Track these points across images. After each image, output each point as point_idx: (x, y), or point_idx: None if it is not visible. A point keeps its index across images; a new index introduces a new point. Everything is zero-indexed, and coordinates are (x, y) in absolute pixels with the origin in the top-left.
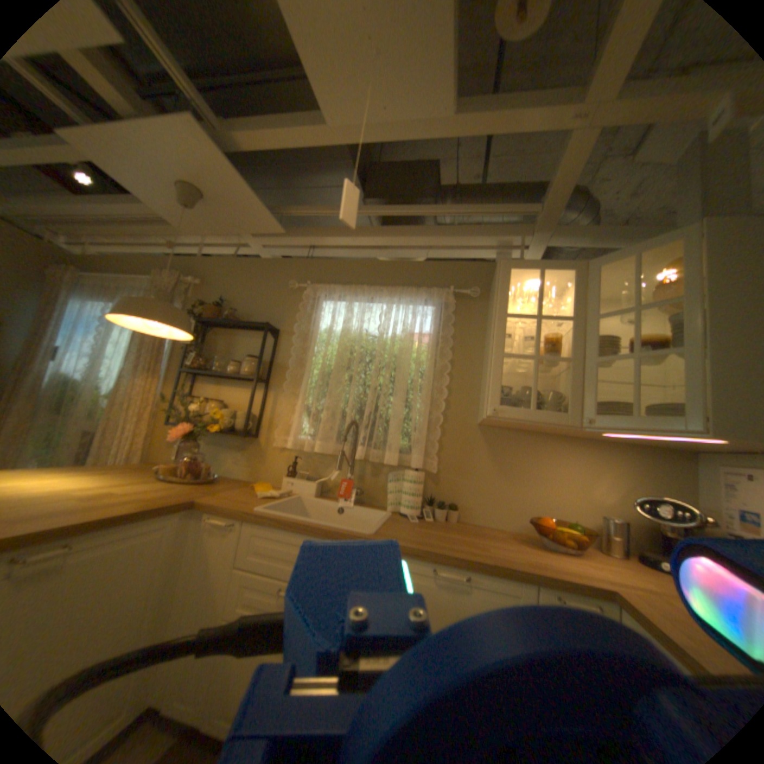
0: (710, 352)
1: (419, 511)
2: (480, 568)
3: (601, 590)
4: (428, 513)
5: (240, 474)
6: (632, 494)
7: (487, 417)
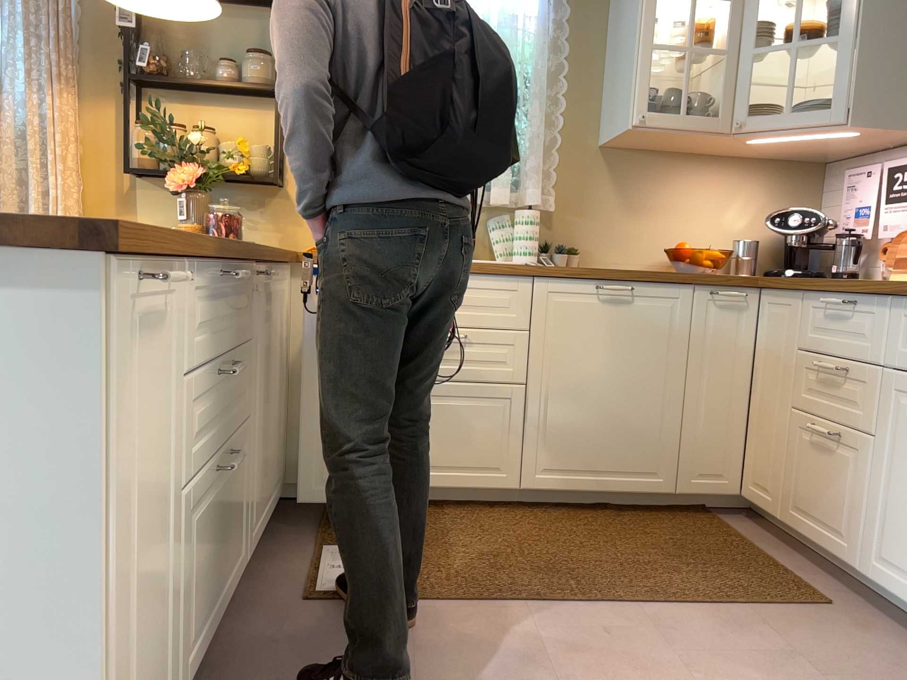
0: (859, 41)
1: (538, 255)
2: (643, 274)
3: (746, 278)
4: (547, 257)
5: (266, 241)
6: (761, 214)
7: (632, 126)
